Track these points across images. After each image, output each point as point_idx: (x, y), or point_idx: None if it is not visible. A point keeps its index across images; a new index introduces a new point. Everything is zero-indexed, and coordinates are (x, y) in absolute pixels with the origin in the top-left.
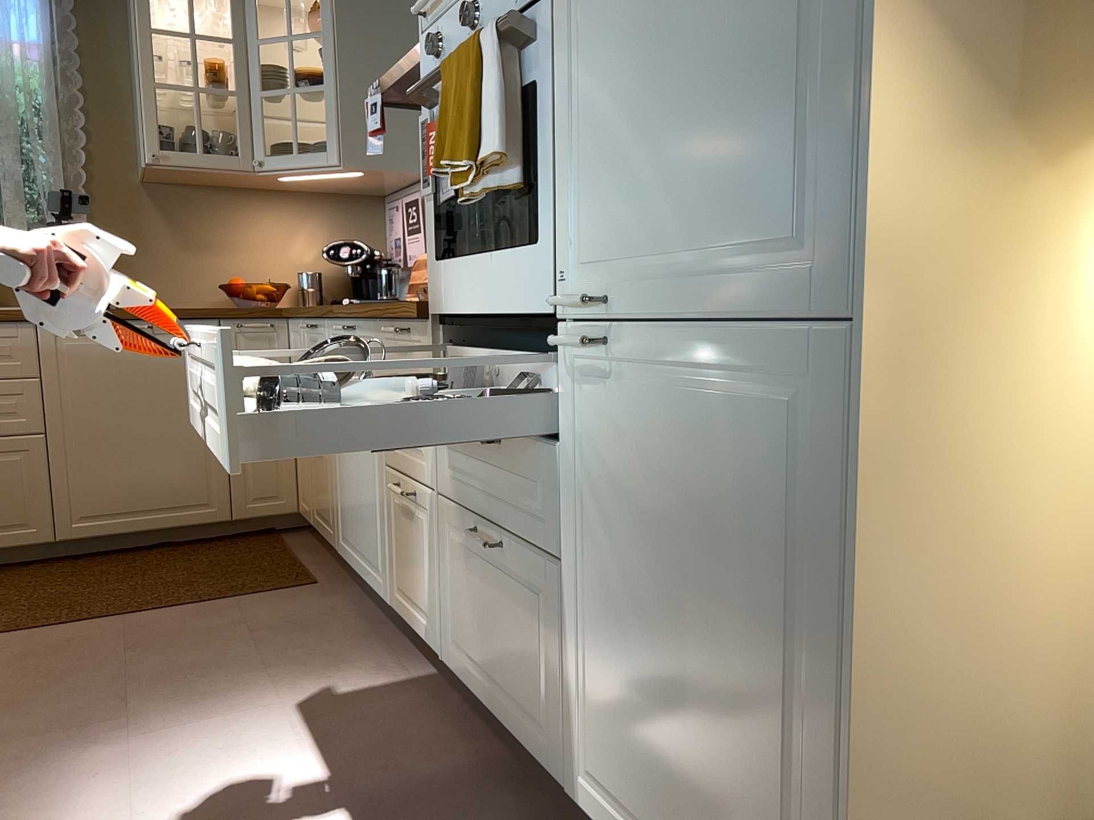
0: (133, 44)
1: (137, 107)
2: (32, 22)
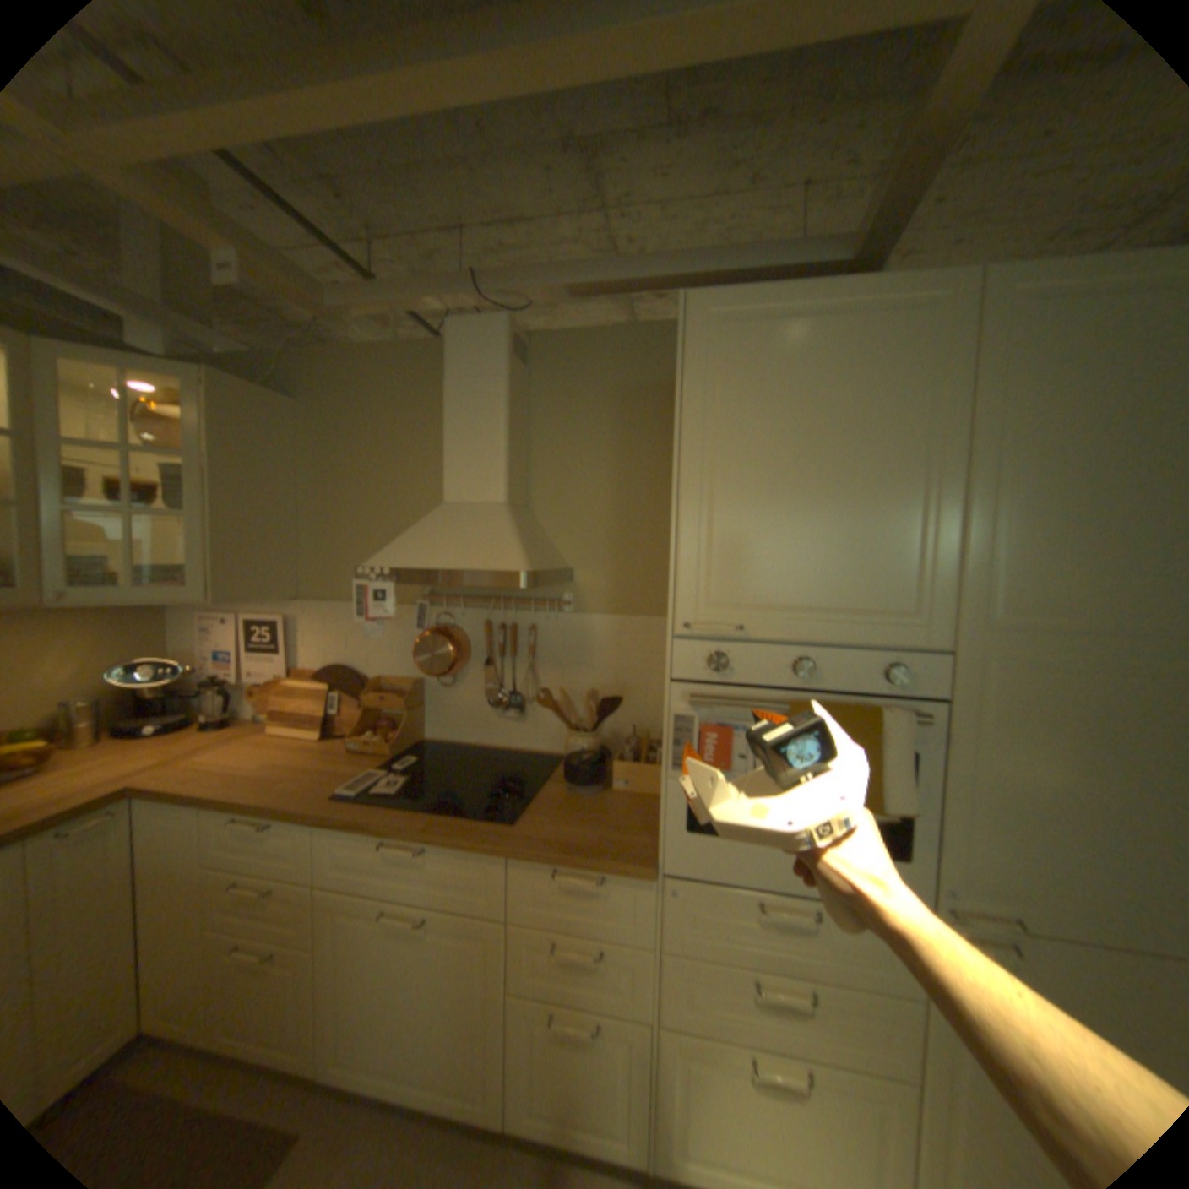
0: None
1: None
2: None
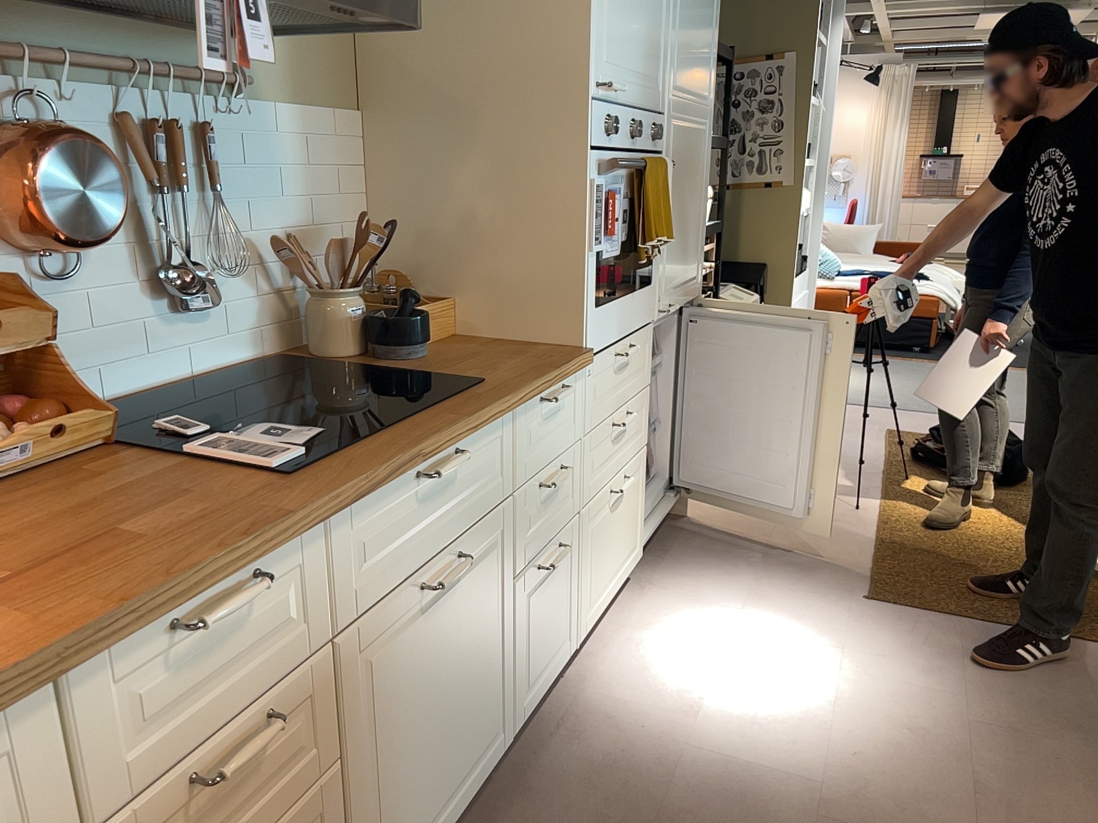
0: None
1: None
2: None
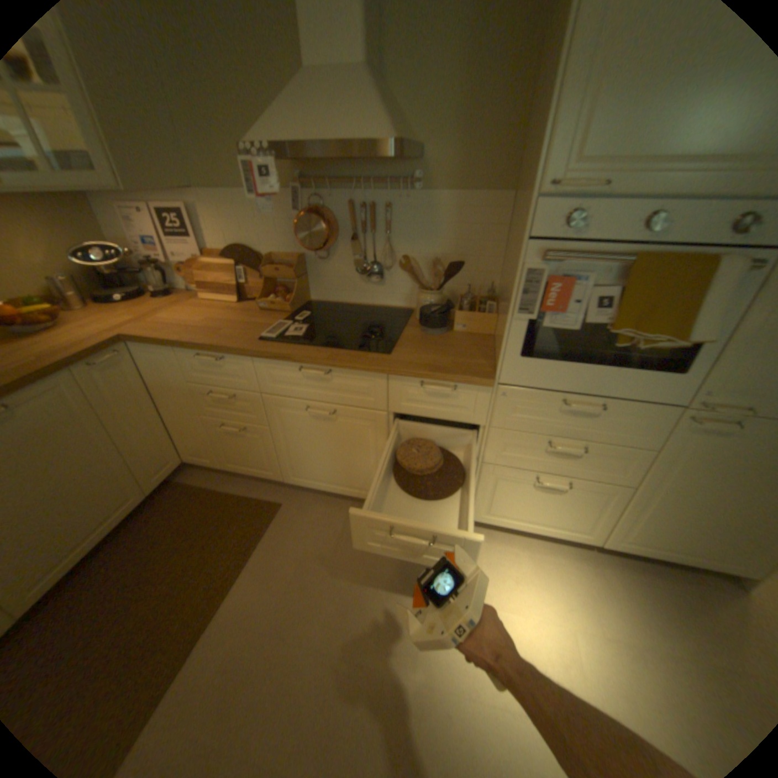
0: None
1: None
2: None
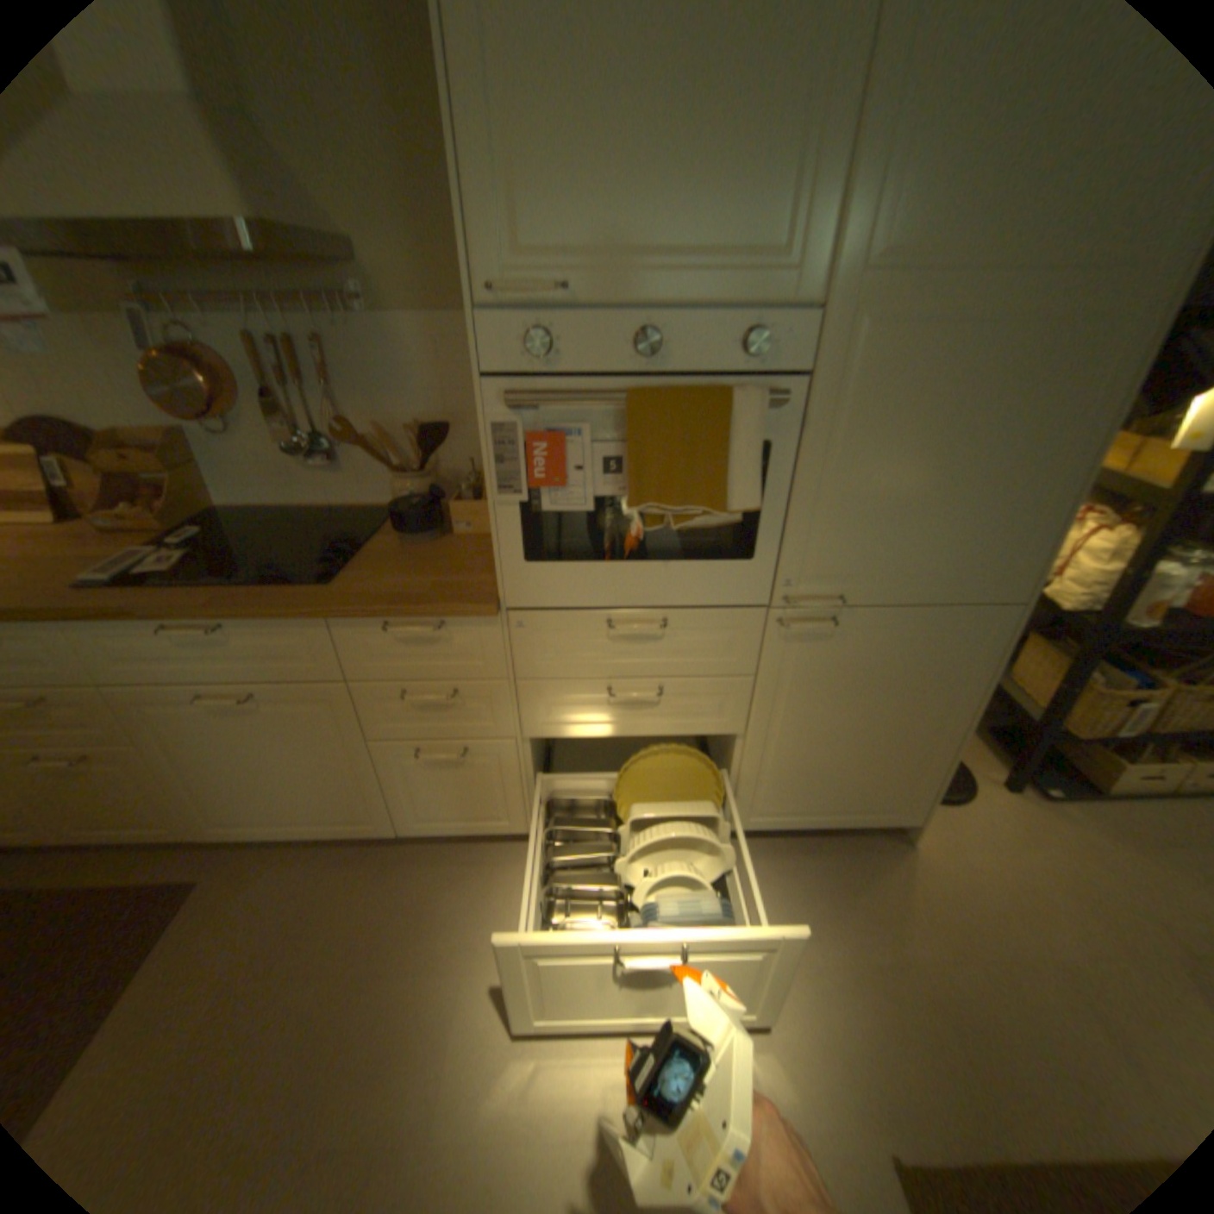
0: None
1: None
2: None
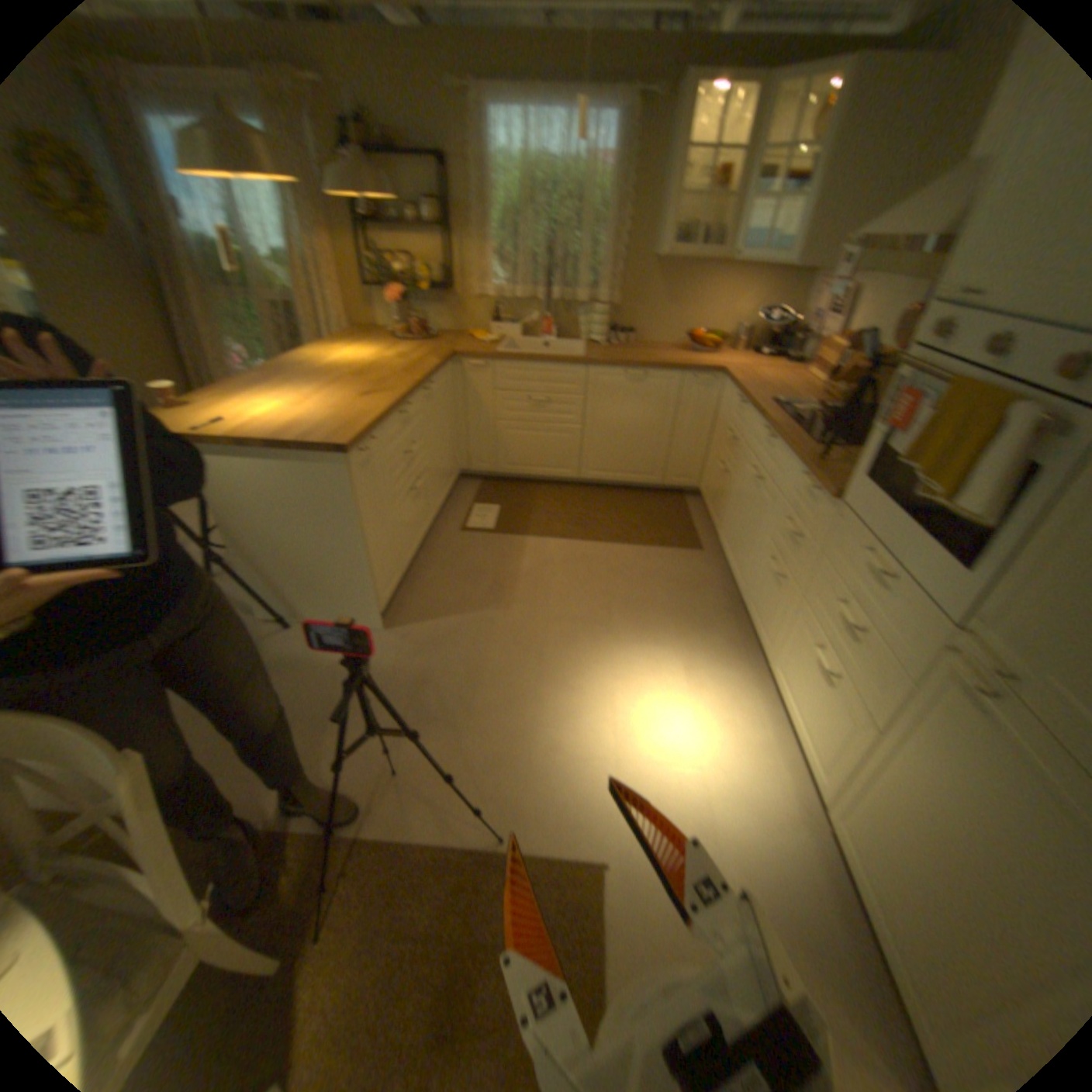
0: (674, 148)
1: (666, 201)
2: (614, 136)
